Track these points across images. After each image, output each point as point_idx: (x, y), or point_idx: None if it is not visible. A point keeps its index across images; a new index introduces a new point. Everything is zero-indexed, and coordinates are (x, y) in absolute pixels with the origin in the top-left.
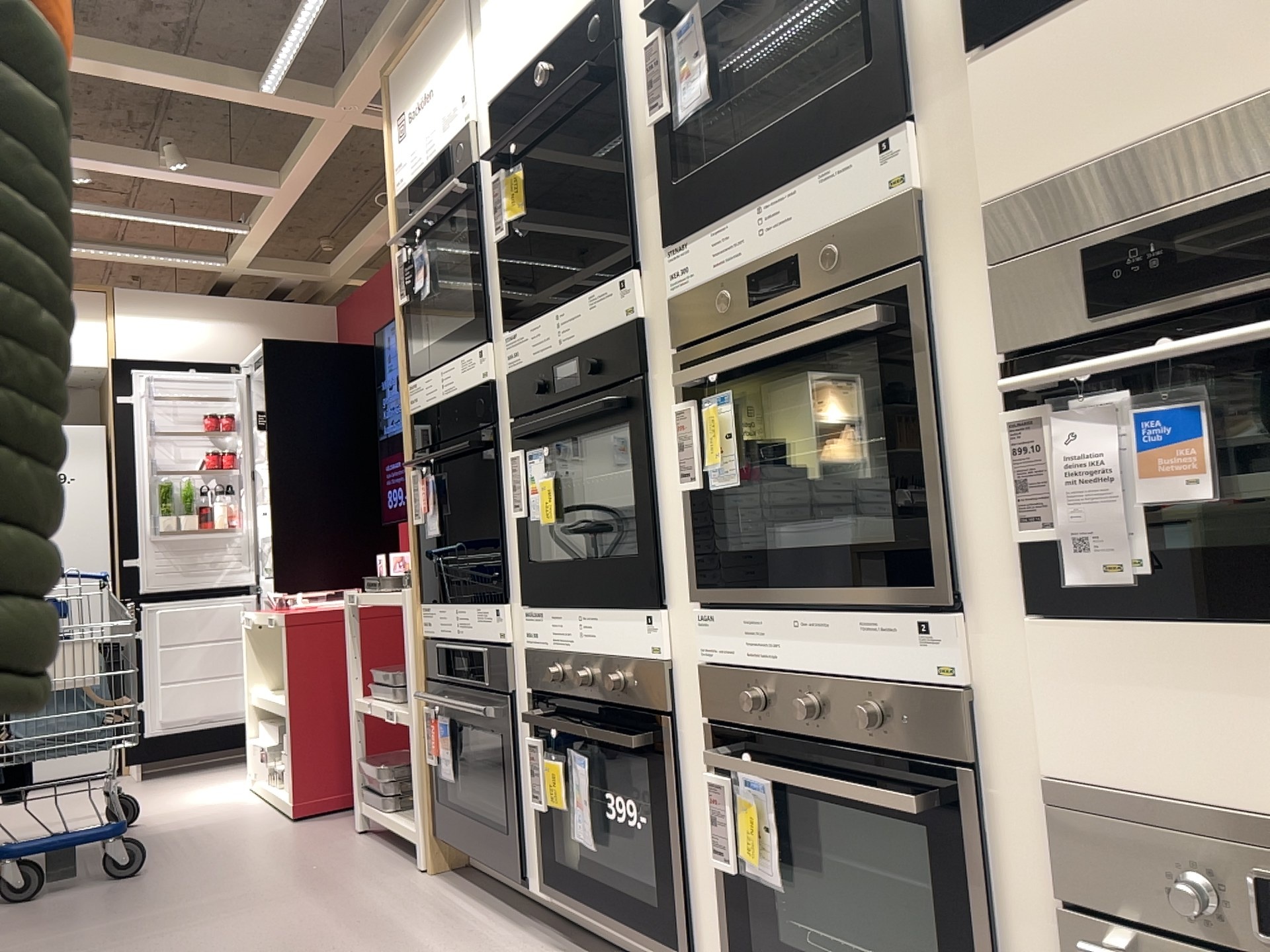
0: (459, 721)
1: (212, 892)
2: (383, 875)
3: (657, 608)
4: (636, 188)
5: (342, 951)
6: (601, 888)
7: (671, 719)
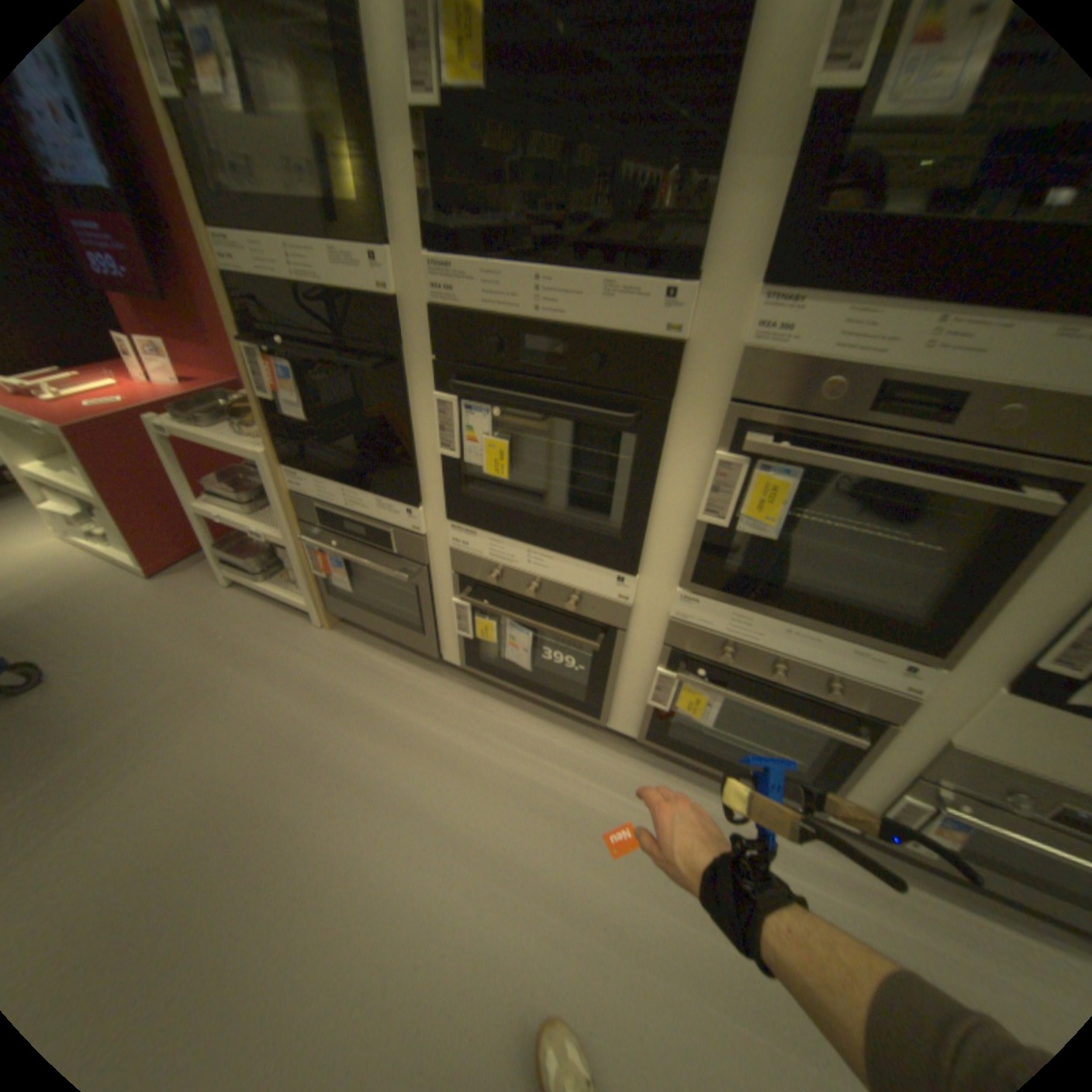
0: (353, 560)
1: (148, 693)
2: (290, 639)
3: (633, 575)
4: (731, 167)
5: (328, 734)
6: (525, 680)
7: (620, 628)
